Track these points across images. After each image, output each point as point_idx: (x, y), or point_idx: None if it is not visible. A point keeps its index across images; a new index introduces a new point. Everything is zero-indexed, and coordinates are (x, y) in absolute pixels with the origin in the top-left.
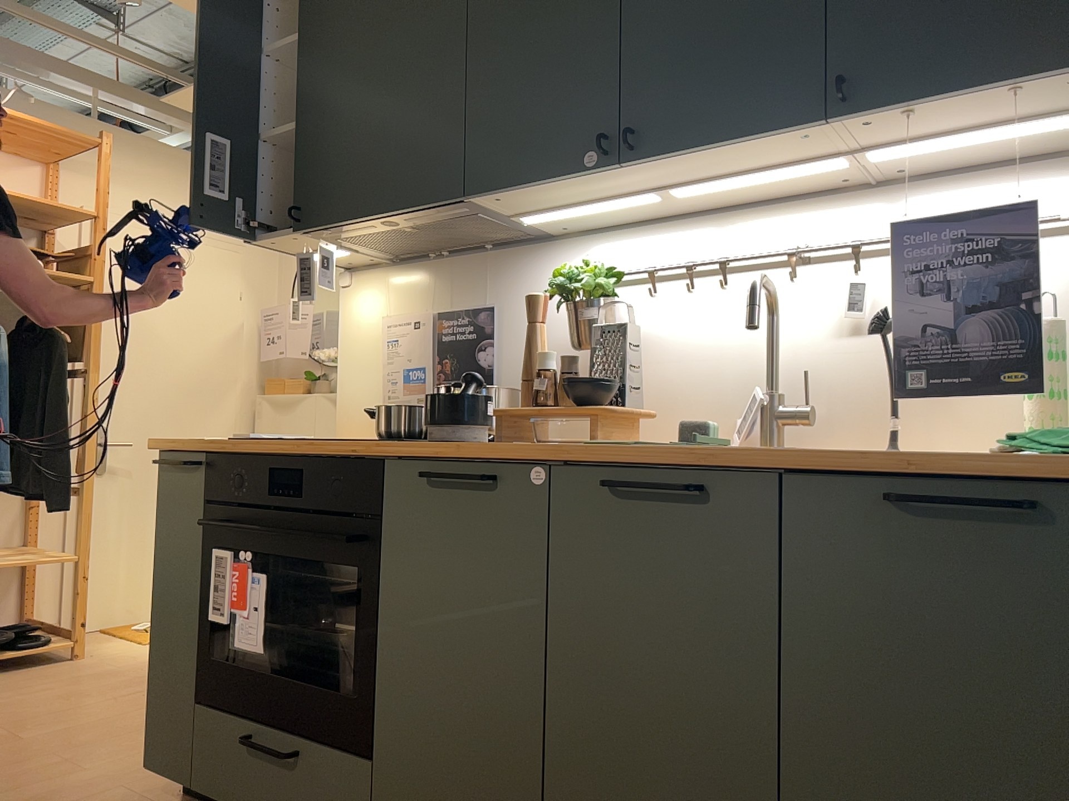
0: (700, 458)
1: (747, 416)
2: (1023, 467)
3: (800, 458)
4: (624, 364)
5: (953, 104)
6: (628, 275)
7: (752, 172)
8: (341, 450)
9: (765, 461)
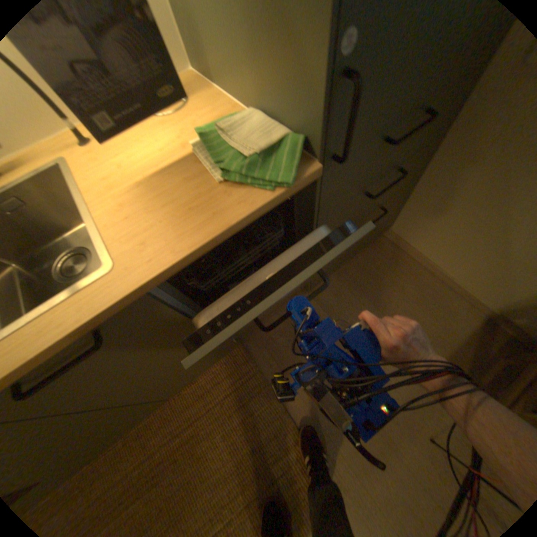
0: (75, 335)
1: None
2: (258, 203)
3: (152, 287)
4: None
5: None
6: None
7: None
8: None
9: (128, 302)
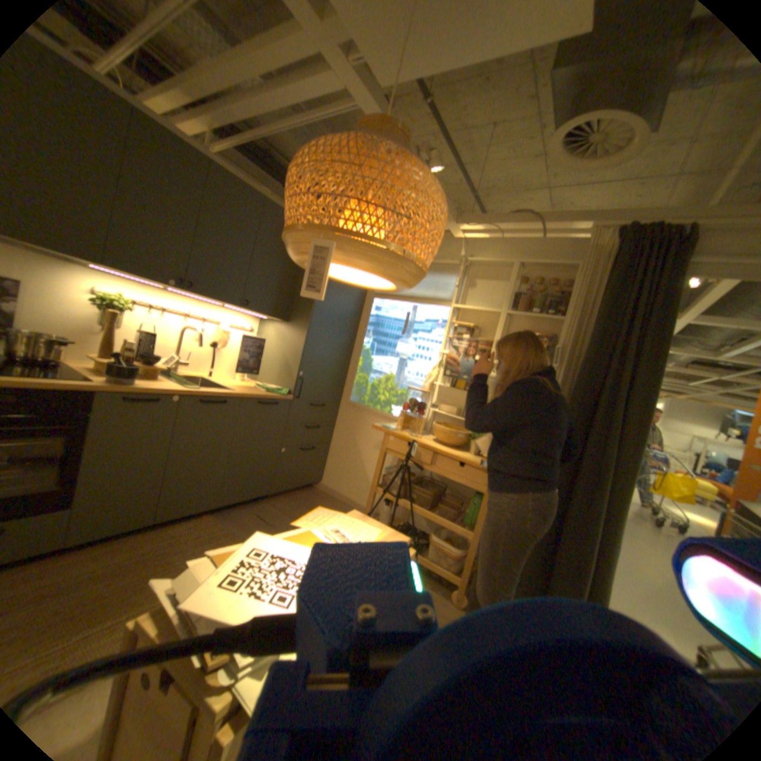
0: (226, 394)
1: (166, 361)
2: (274, 395)
3: (247, 394)
4: (148, 346)
5: (257, 312)
6: (129, 302)
7: (200, 297)
8: (56, 386)
9: (239, 395)
